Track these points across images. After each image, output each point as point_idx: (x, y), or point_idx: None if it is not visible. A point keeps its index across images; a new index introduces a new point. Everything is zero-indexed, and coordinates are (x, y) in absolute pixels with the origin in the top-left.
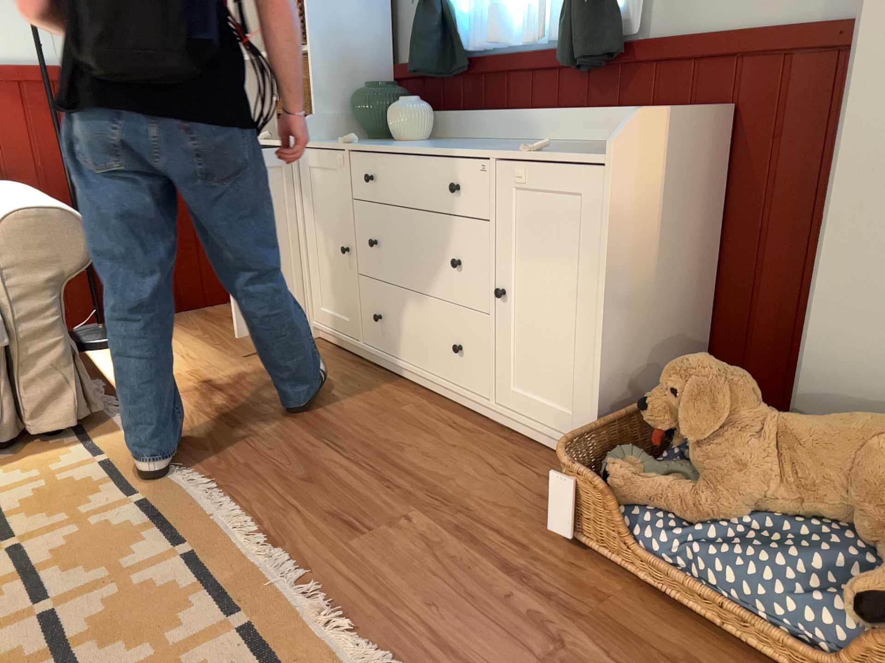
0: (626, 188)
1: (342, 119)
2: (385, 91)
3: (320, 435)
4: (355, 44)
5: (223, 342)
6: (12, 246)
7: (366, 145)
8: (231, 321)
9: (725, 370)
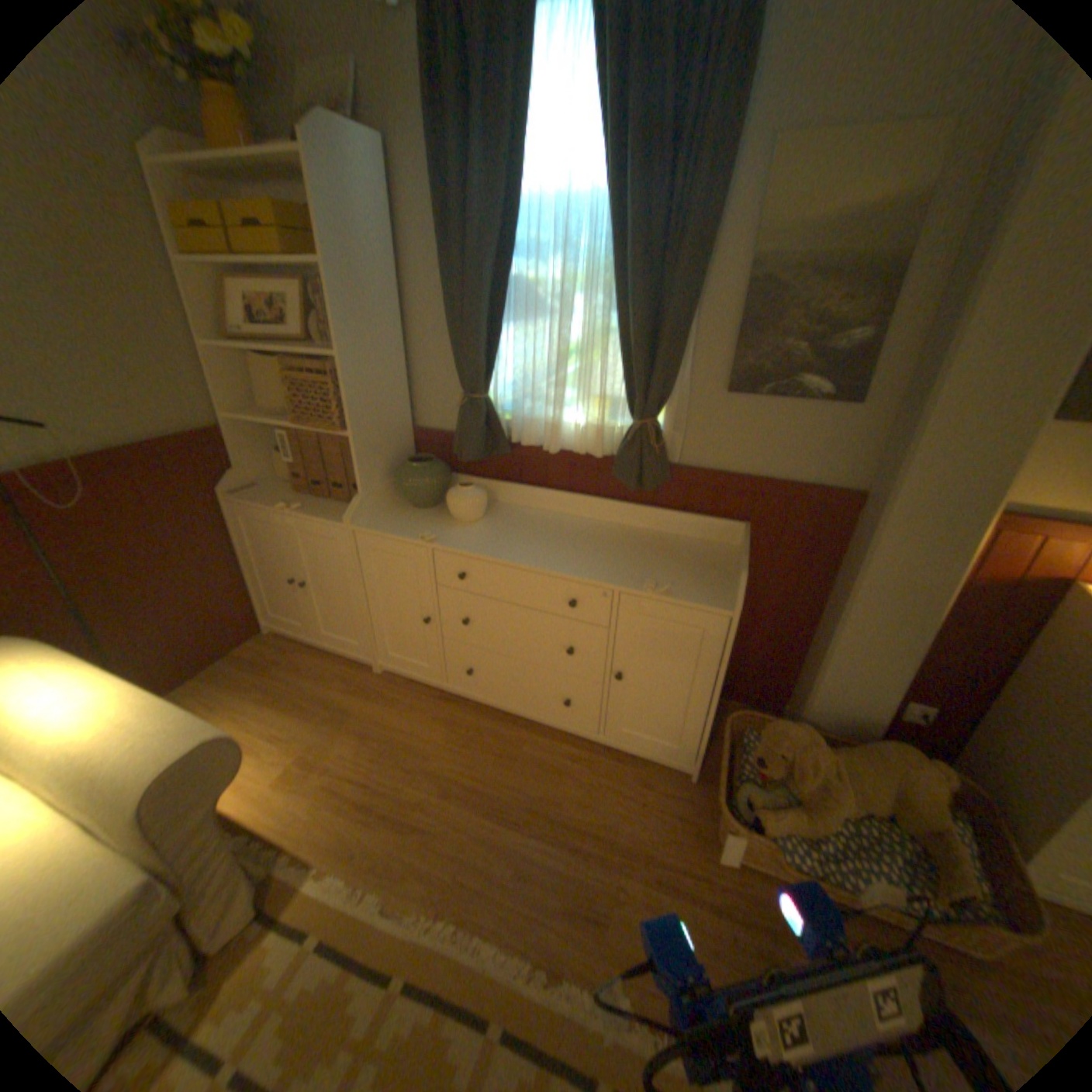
0: (736, 623)
1: (385, 489)
2: (434, 471)
3: (486, 812)
4: (387, 418)
5: (296, 704)
6: (159, 812)
7: (447, 538)
8: (278, 665)
9: (808, 736)
